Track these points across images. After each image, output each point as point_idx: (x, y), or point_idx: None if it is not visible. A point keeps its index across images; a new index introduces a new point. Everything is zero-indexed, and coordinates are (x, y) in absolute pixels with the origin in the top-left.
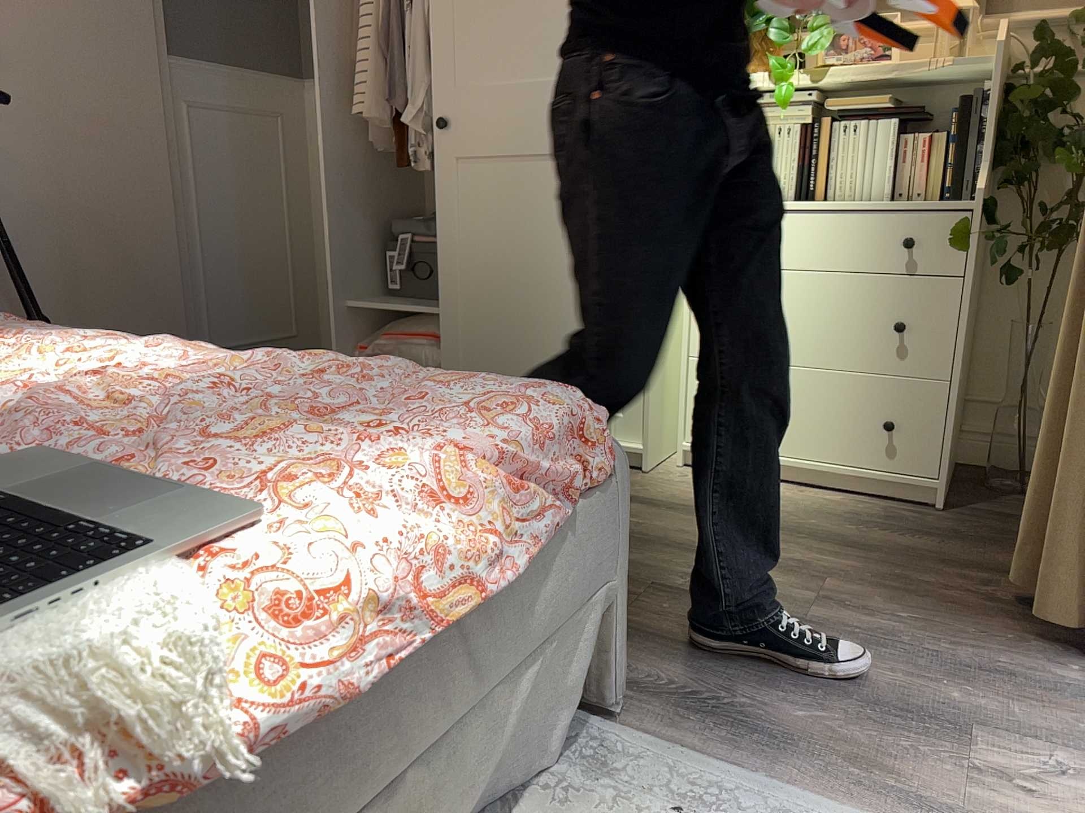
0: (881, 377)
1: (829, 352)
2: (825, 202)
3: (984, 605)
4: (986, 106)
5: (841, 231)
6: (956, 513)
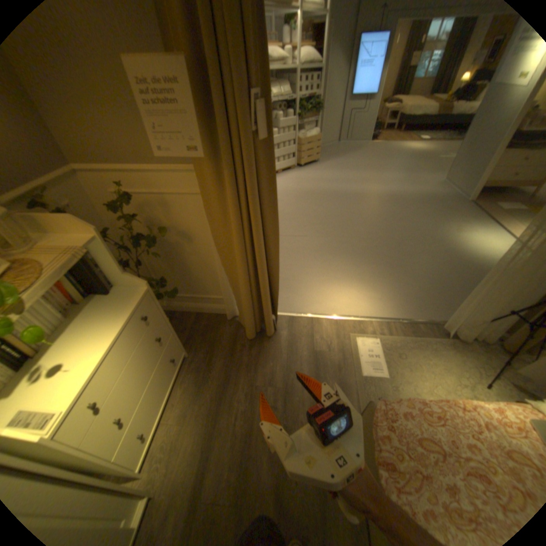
0: (162, 356)
1: (149, 373)
2: (58, 349)
3: (254, 347)
4: (89, 253)
5: (123, 343)
6: (188, 352)
